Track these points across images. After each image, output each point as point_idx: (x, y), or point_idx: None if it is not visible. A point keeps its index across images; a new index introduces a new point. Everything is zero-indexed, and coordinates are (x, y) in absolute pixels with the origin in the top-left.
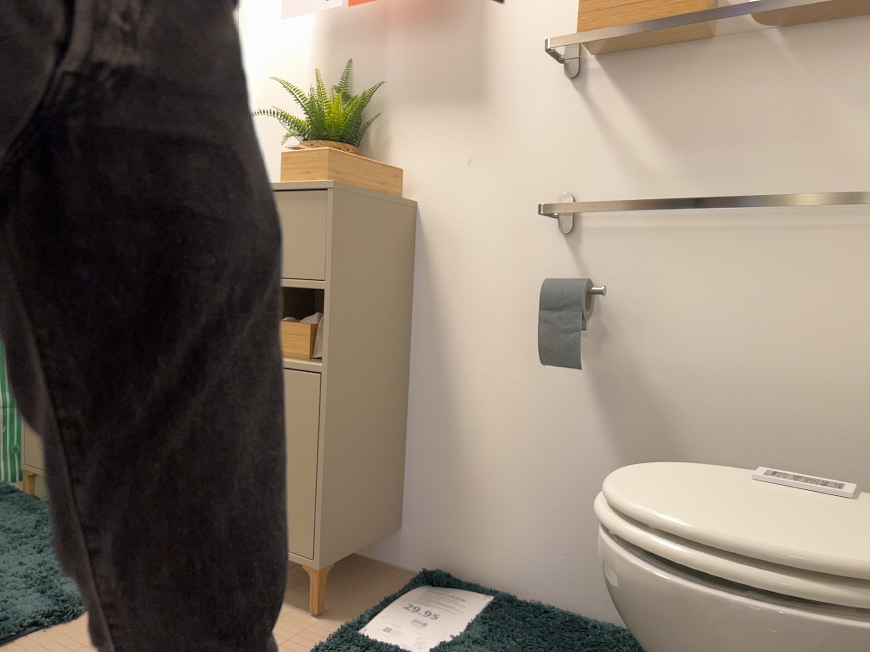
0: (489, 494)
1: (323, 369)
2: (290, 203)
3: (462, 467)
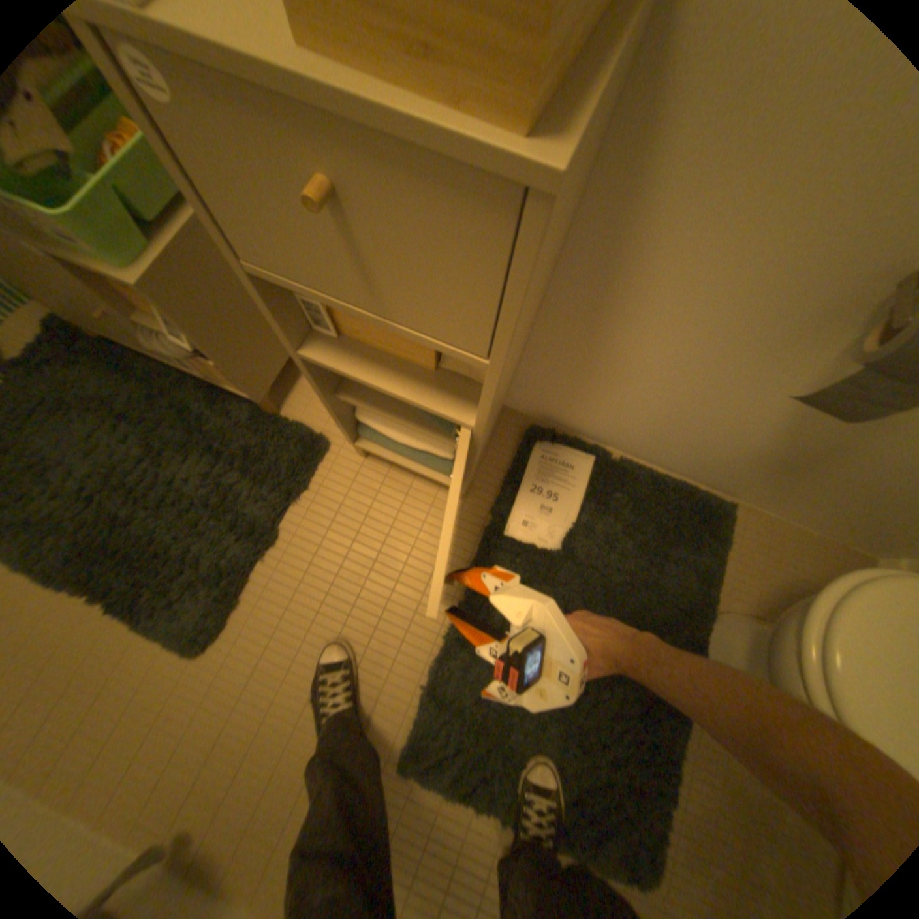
0: (616, 400)
1: (478, 425)
2: (372, 156)
3: (593, 378)
